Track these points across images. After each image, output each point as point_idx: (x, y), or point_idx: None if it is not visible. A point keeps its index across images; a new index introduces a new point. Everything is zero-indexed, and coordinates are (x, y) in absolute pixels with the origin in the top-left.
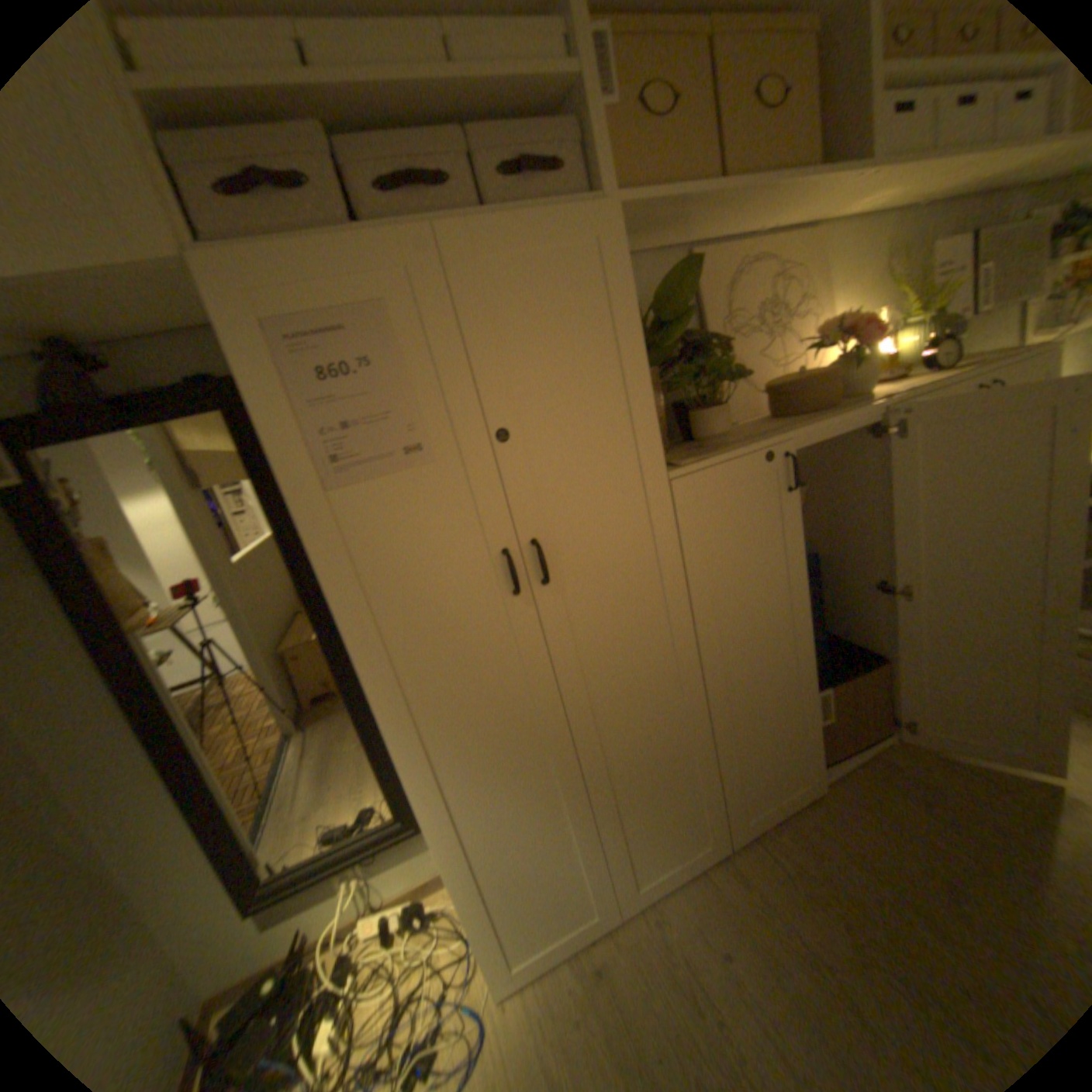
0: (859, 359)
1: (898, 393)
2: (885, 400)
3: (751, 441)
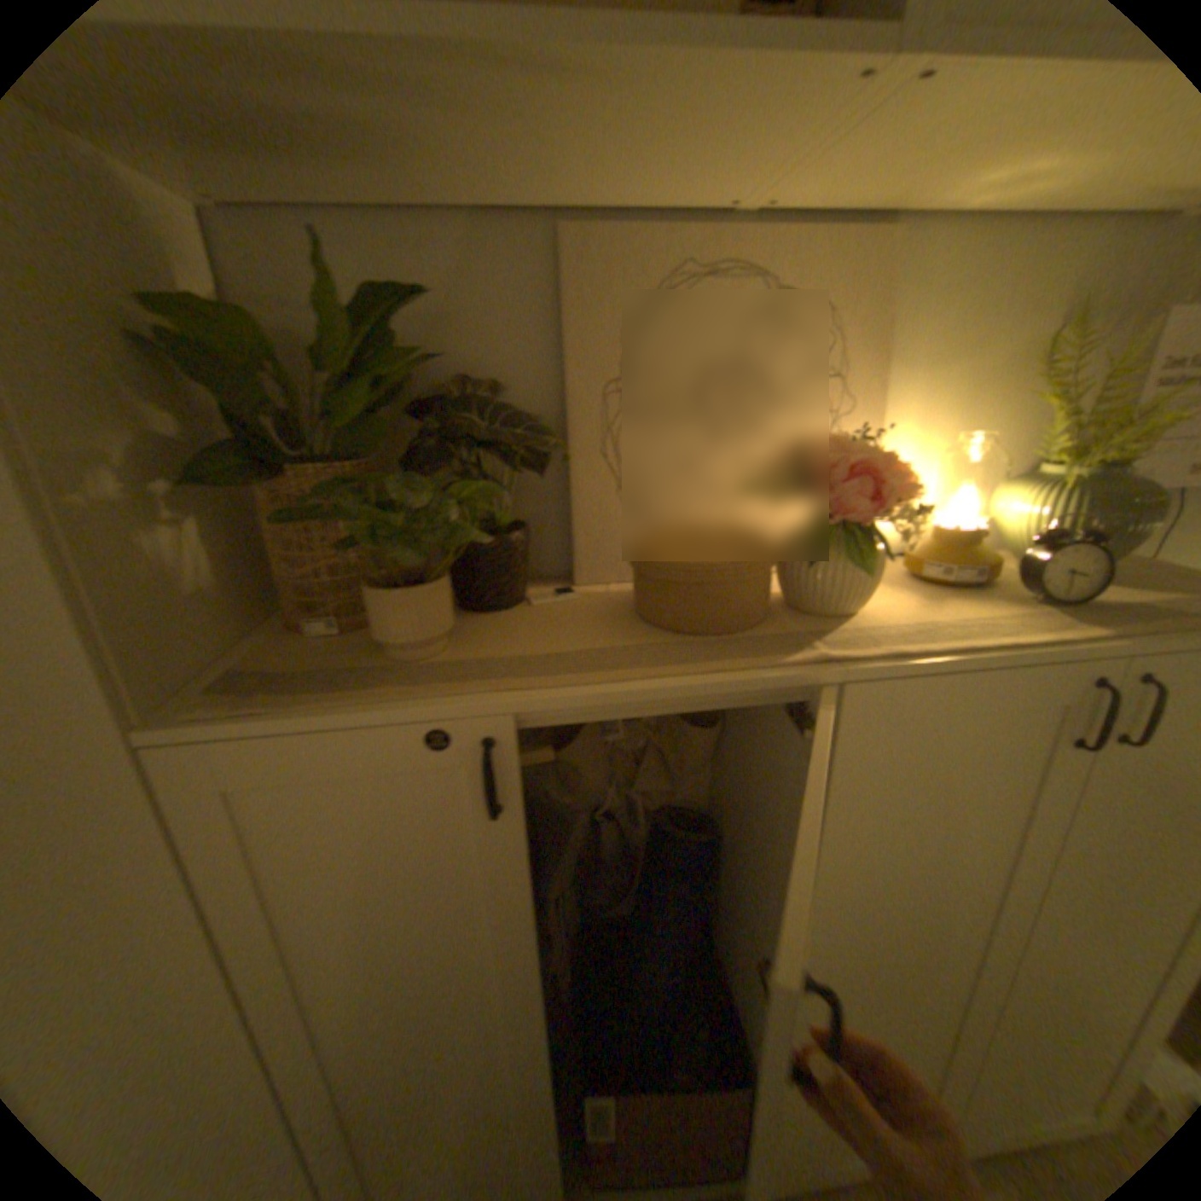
0: (832, 540)
1: (856, 656)
2: (803, 670)
3: (407, 691)
